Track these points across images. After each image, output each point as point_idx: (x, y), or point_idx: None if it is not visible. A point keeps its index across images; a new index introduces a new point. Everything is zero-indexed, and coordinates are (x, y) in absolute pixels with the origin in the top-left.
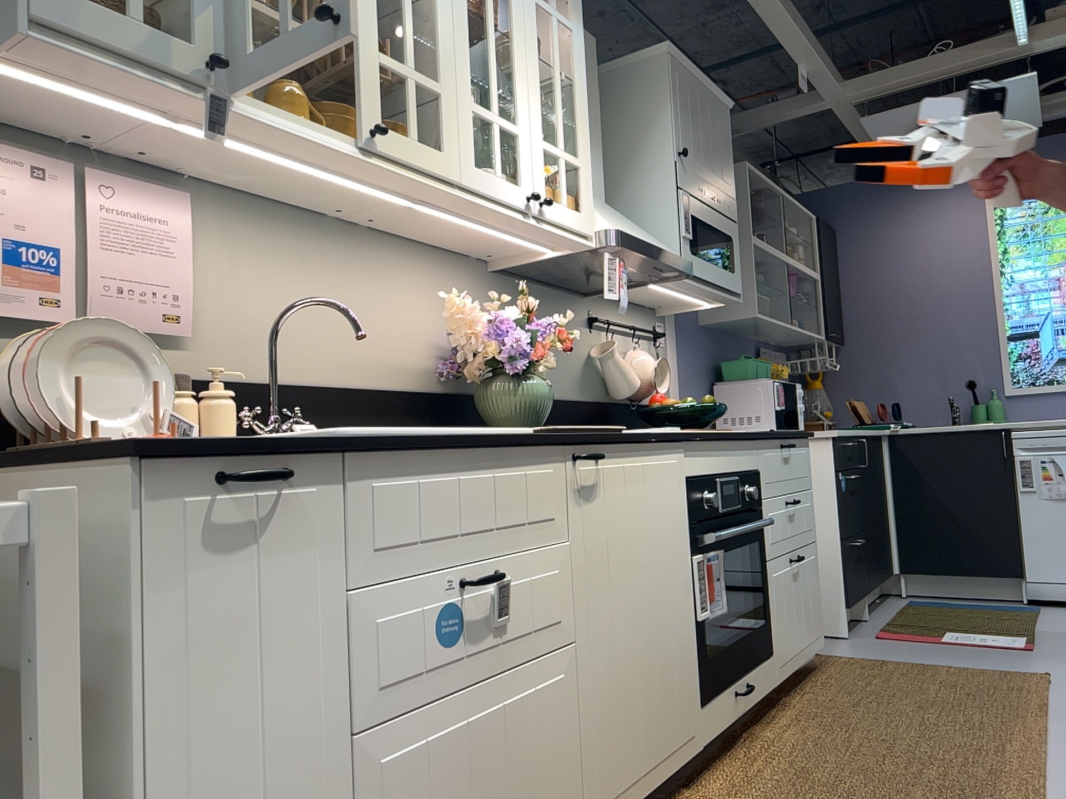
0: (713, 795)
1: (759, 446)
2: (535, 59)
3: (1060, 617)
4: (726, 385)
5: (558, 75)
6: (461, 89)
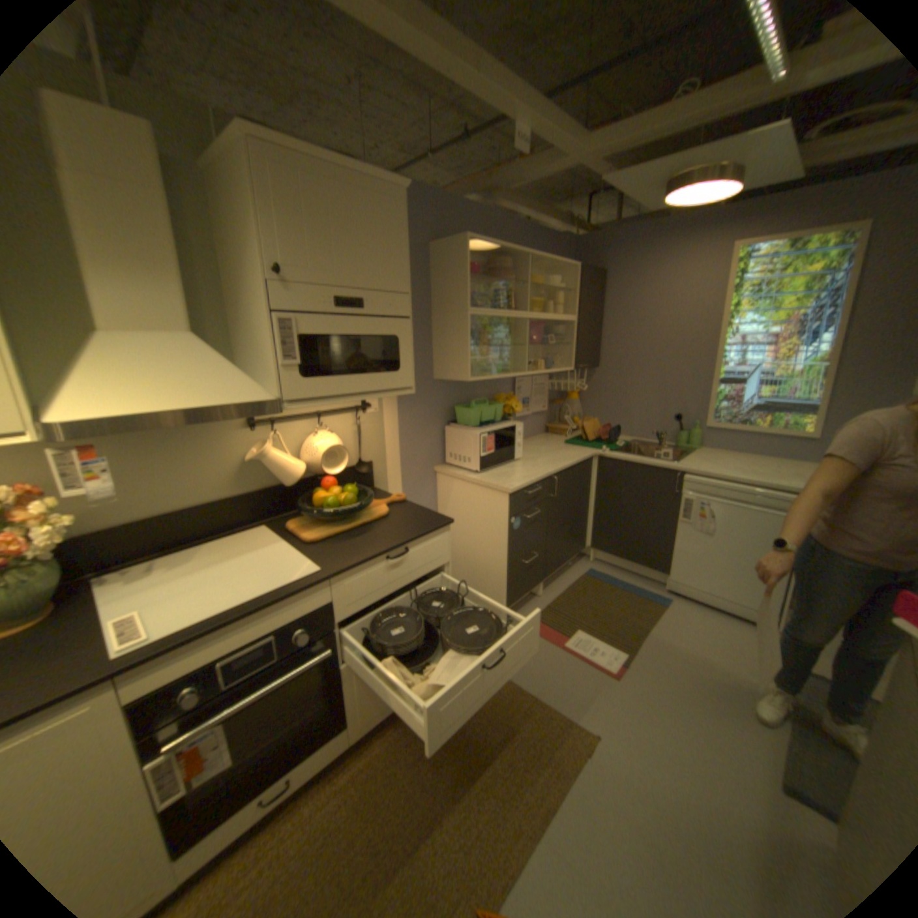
0: None
1: (330, 583)
2: None
3: (676, 624)
4: (453, 427)
5: None
6: None
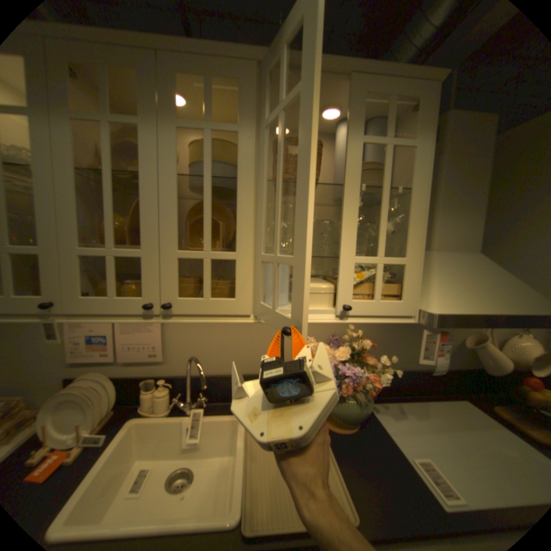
0: None
1: None
2: (353, 191)
3: None
4: None
5: (385, 193)
6: (257, 248)
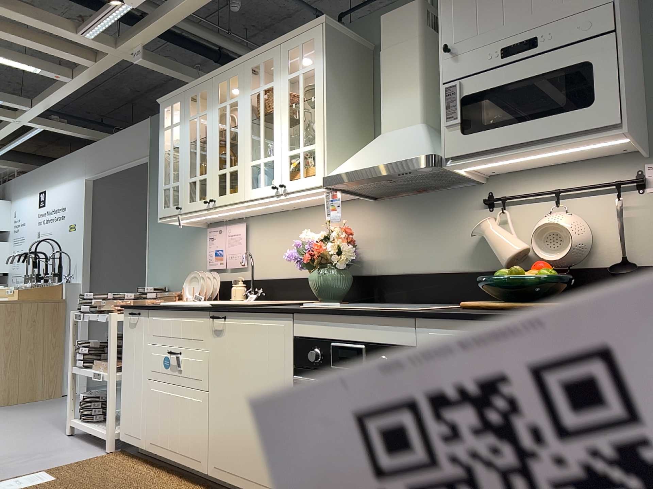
0: None
1: (416, 324)
2: (284, 111)
3: None
4: None
5: (300, 105)
6: (245, 160)
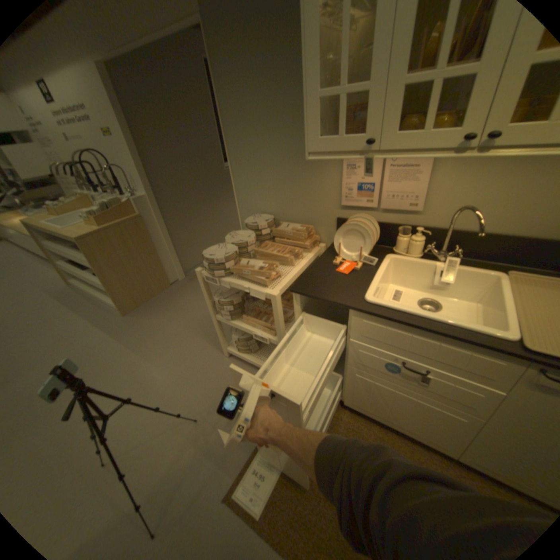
0: None
1: None
2: None
3: None
4: None
5: None
6: None
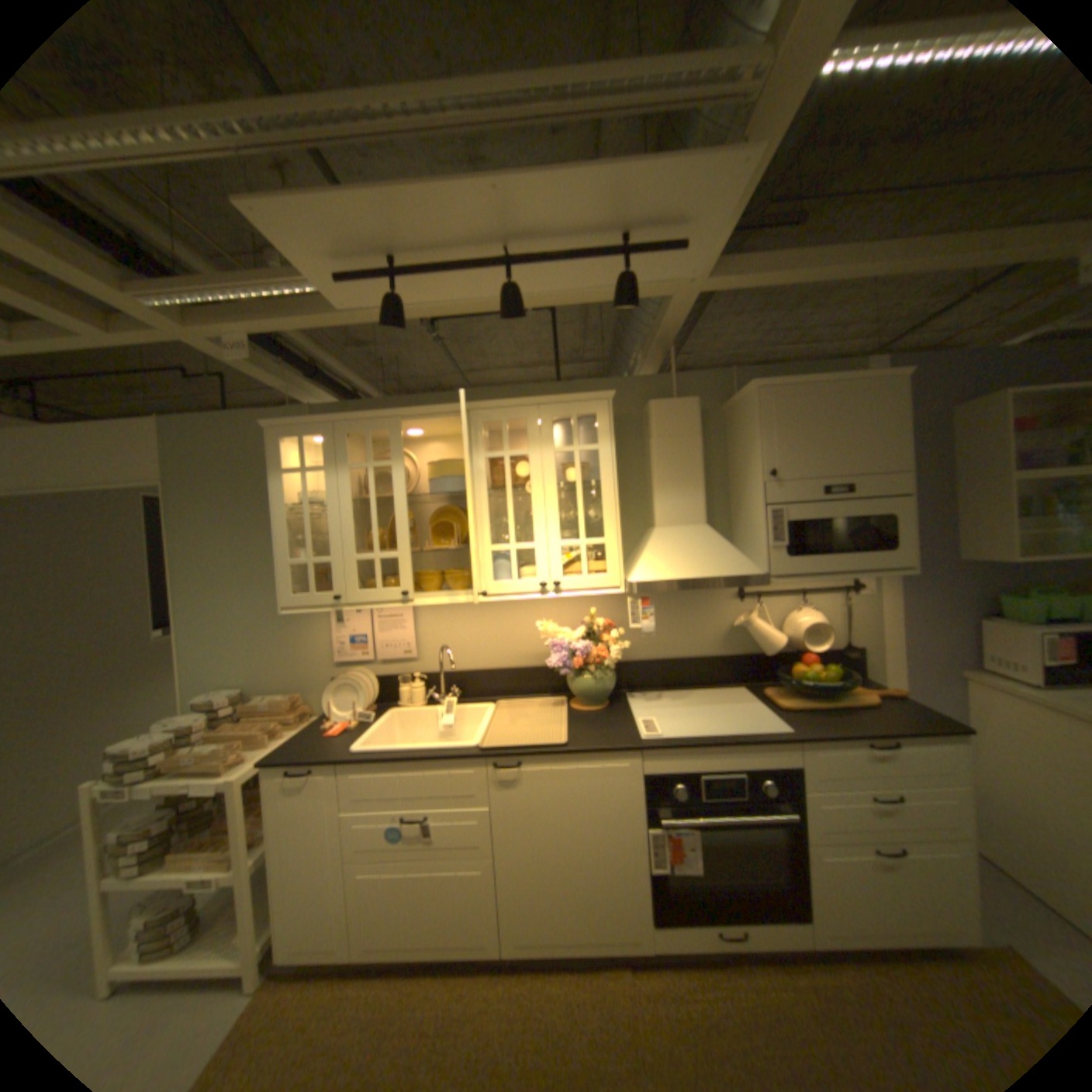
0: (640, 990)
1: (803, 748)
2: (552, 492)
3: None
4: (997, 622)
5: (578, 490)
6: (481, 543)
